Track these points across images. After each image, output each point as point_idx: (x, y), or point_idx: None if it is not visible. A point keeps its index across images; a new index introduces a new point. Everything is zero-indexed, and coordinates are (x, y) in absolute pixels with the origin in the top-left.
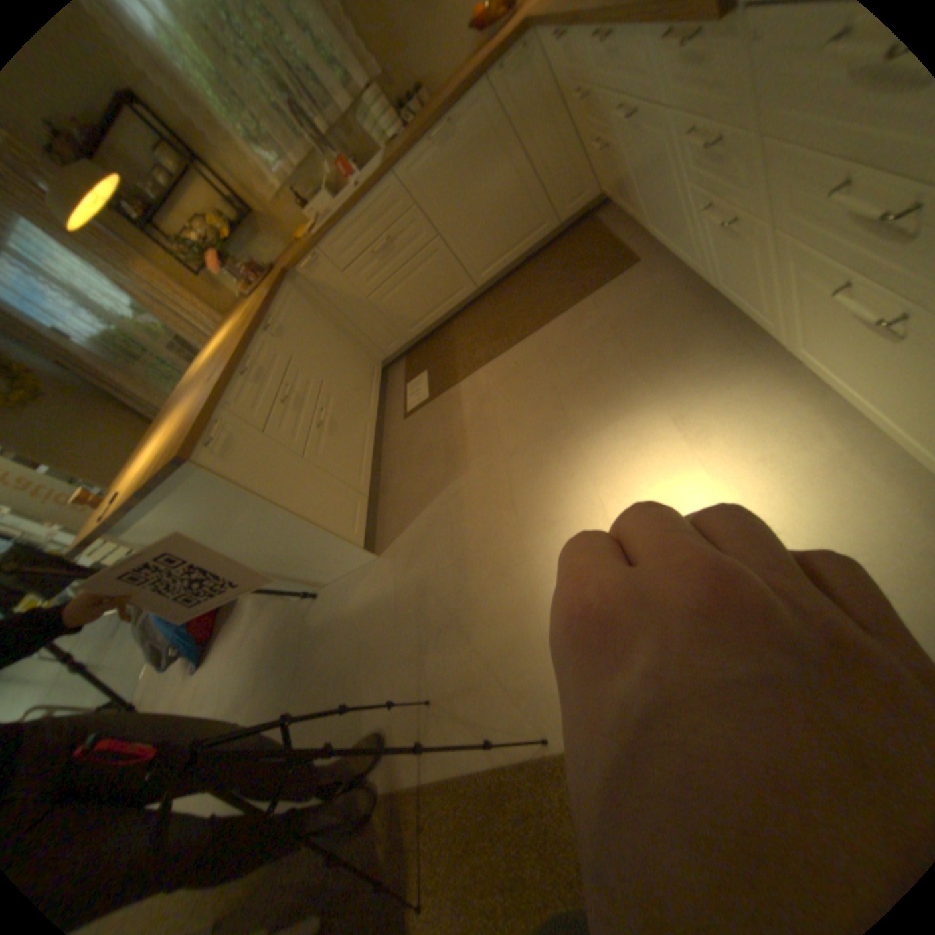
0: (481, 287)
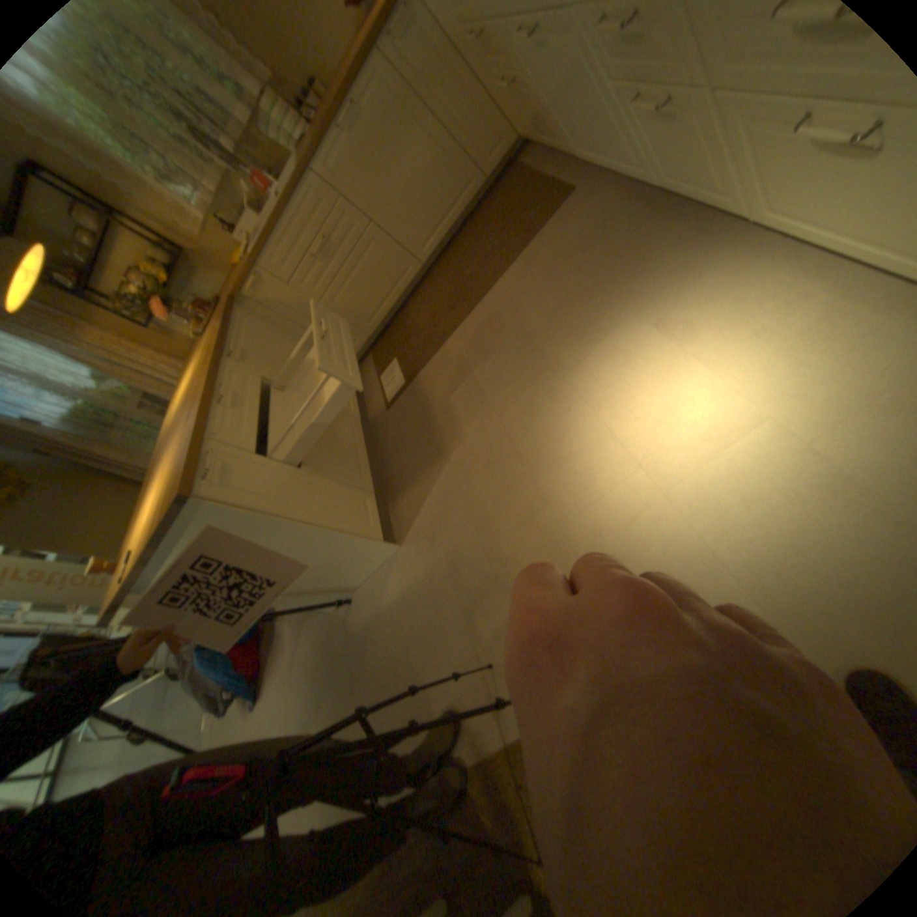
0: (426, 263)
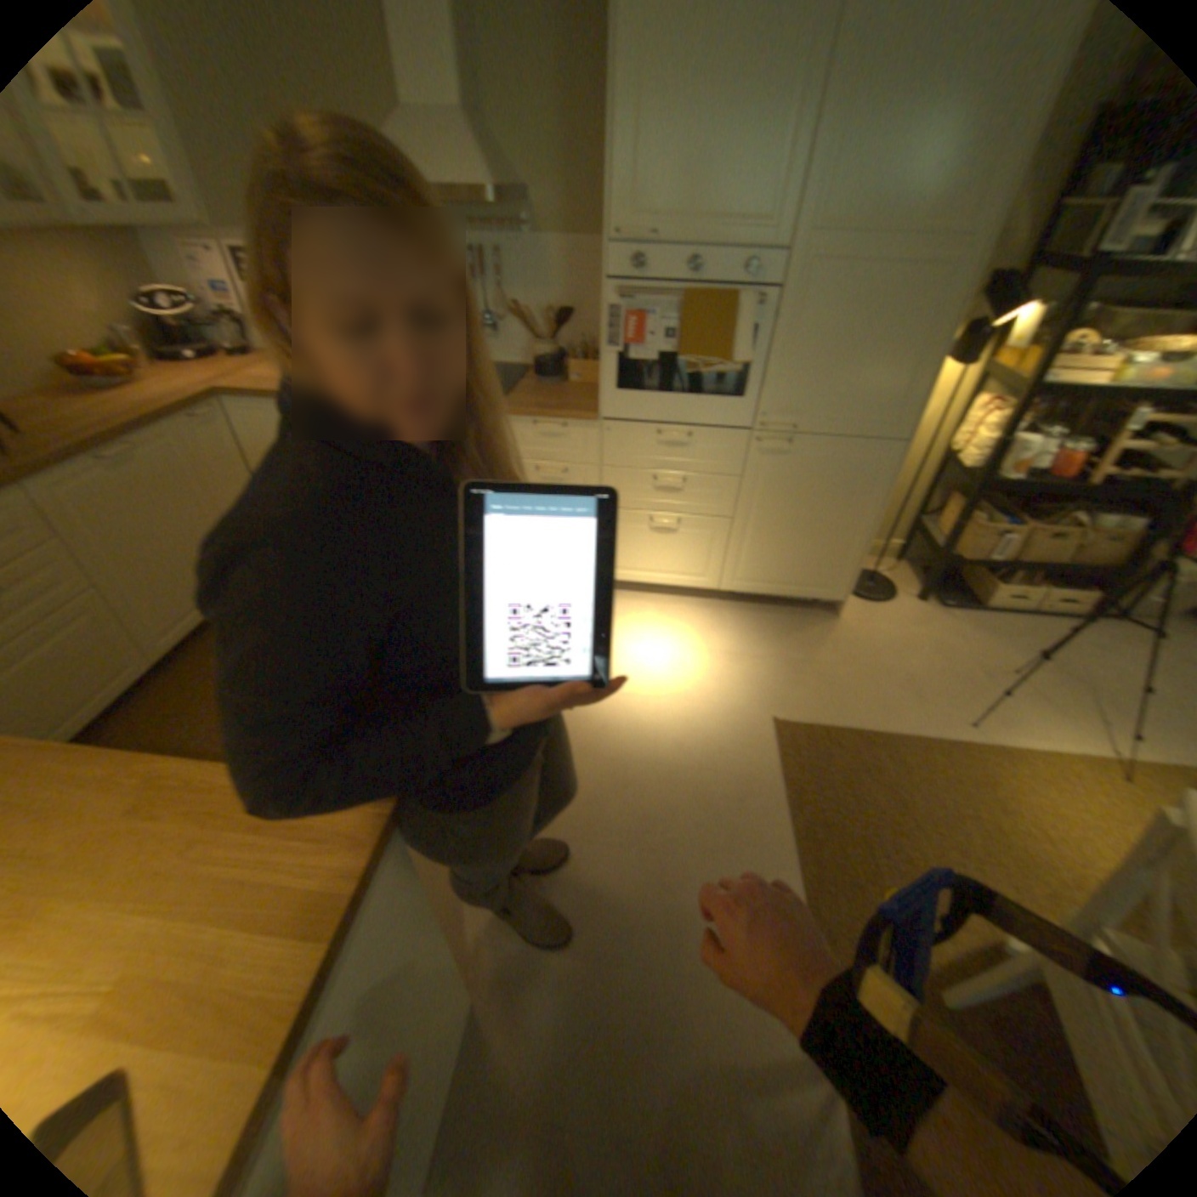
0: (145, 672)
